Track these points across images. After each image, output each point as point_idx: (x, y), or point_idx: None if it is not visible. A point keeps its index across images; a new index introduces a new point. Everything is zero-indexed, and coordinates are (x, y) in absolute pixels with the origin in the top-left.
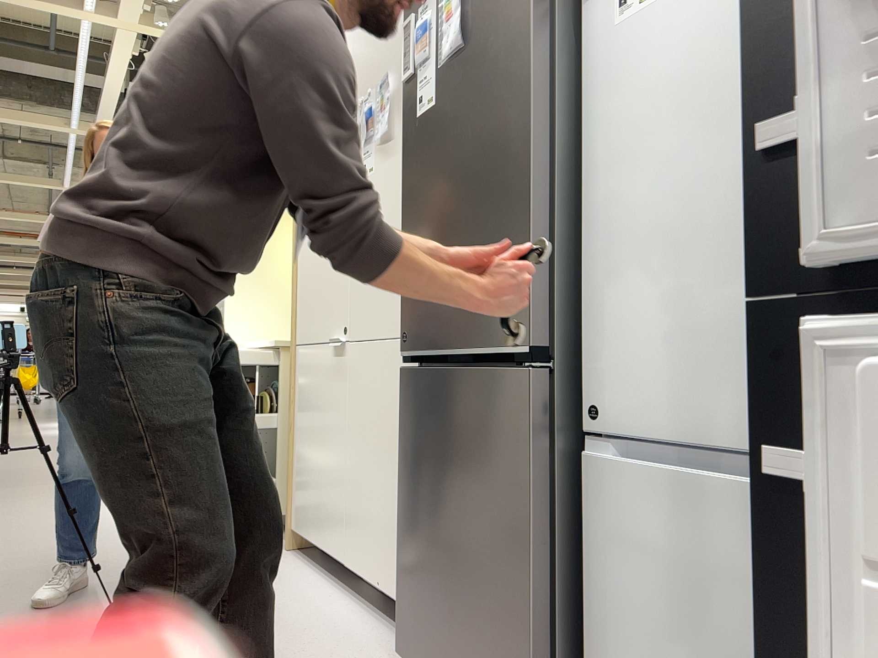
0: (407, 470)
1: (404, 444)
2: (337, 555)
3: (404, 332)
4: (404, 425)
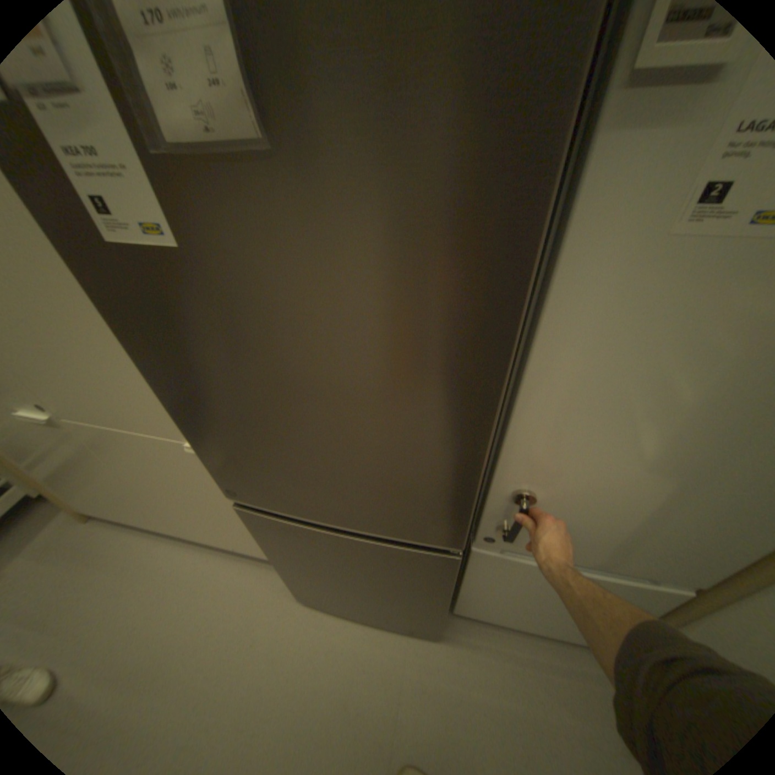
0: (277, 555)
1: (263, 543)
2: (163, 532)
3: (227, 487)
4: (258, 535)
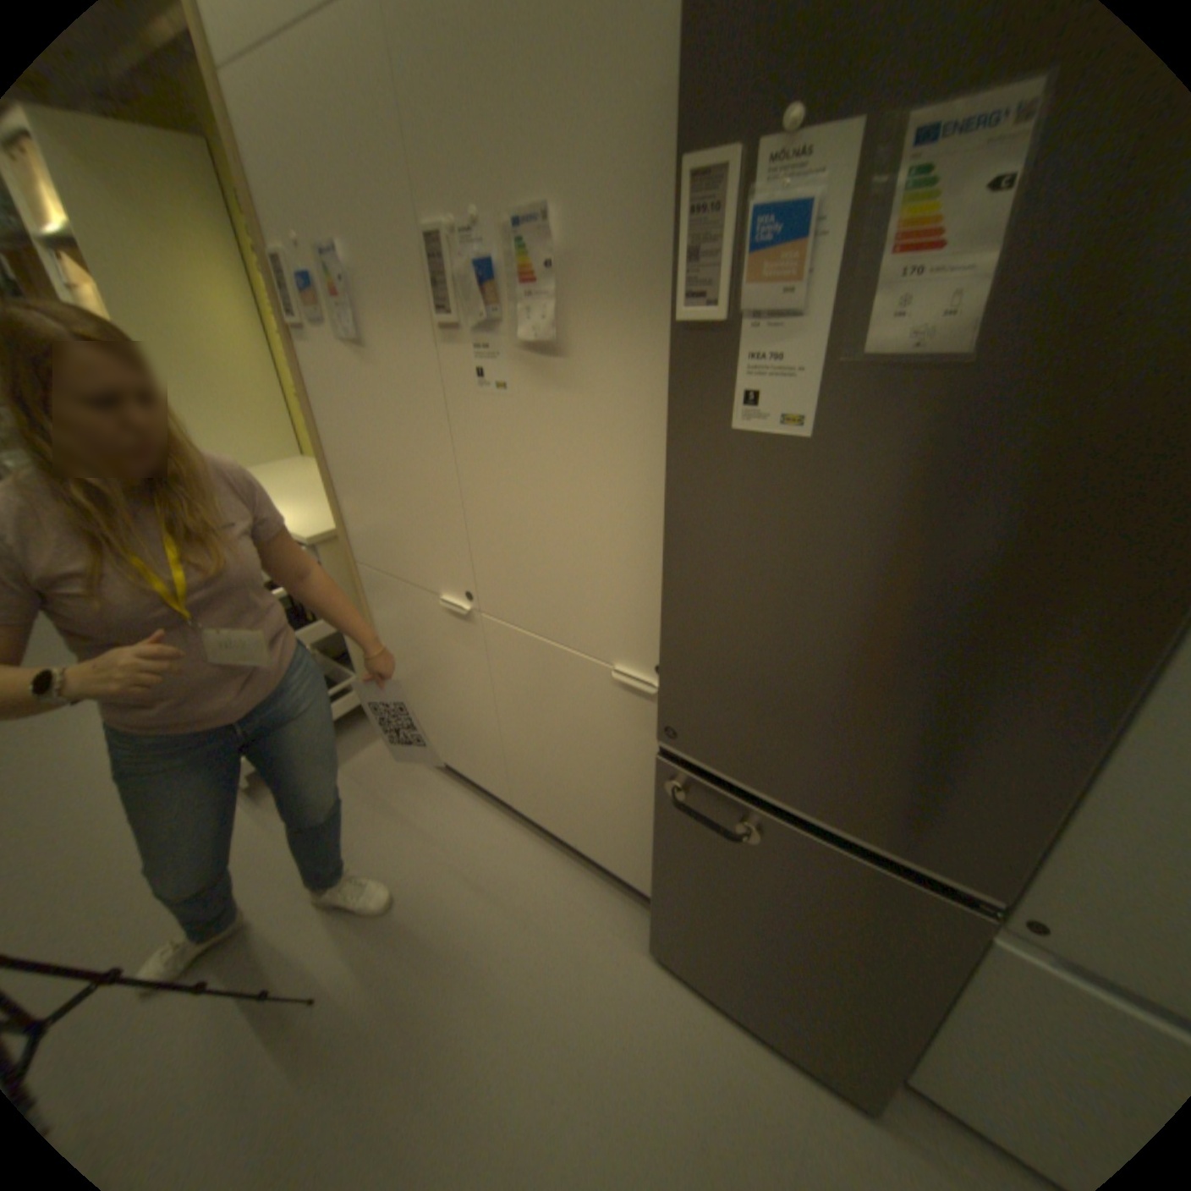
0: (675, 851)
1: (666, 825)
2: (496, 793)
3: (671, 724)
4: (666, 810)
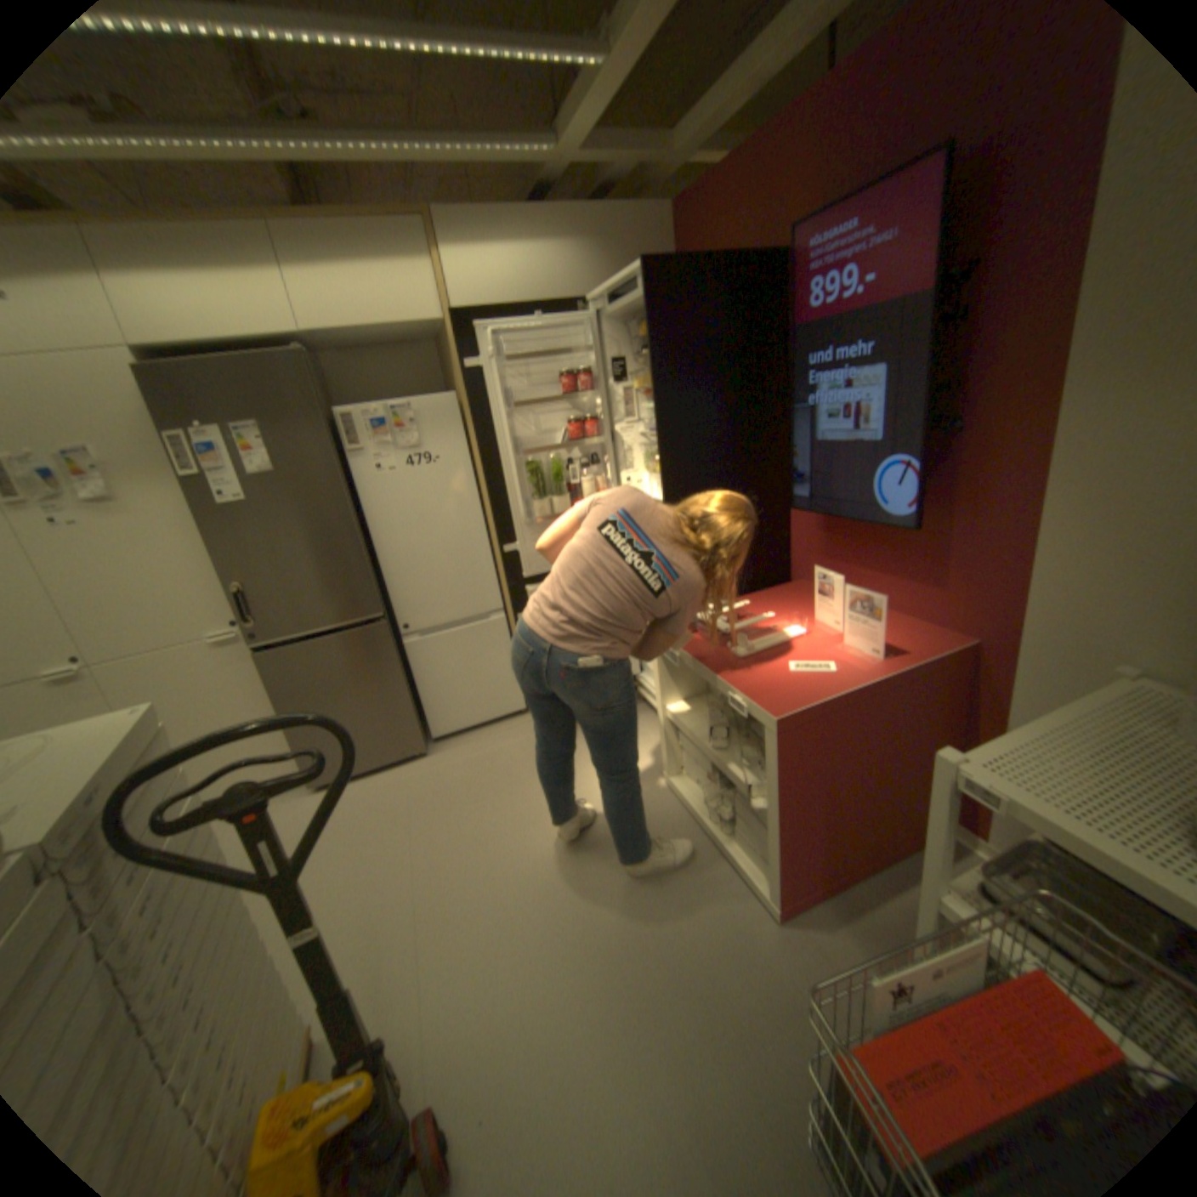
0: (285, 701)
1: (274, 691)
2: None
3: (250, 633)
4: (270, 681)
